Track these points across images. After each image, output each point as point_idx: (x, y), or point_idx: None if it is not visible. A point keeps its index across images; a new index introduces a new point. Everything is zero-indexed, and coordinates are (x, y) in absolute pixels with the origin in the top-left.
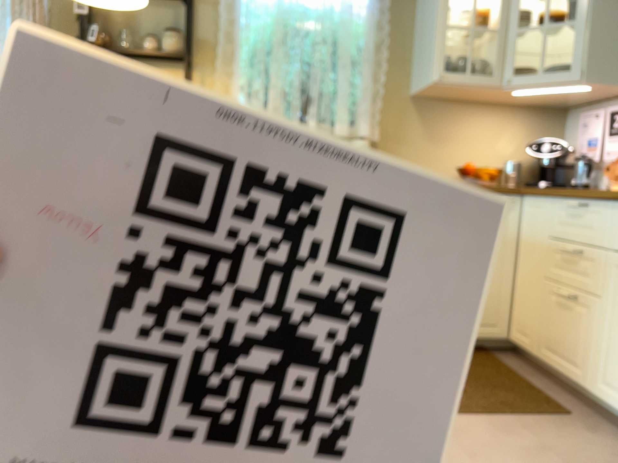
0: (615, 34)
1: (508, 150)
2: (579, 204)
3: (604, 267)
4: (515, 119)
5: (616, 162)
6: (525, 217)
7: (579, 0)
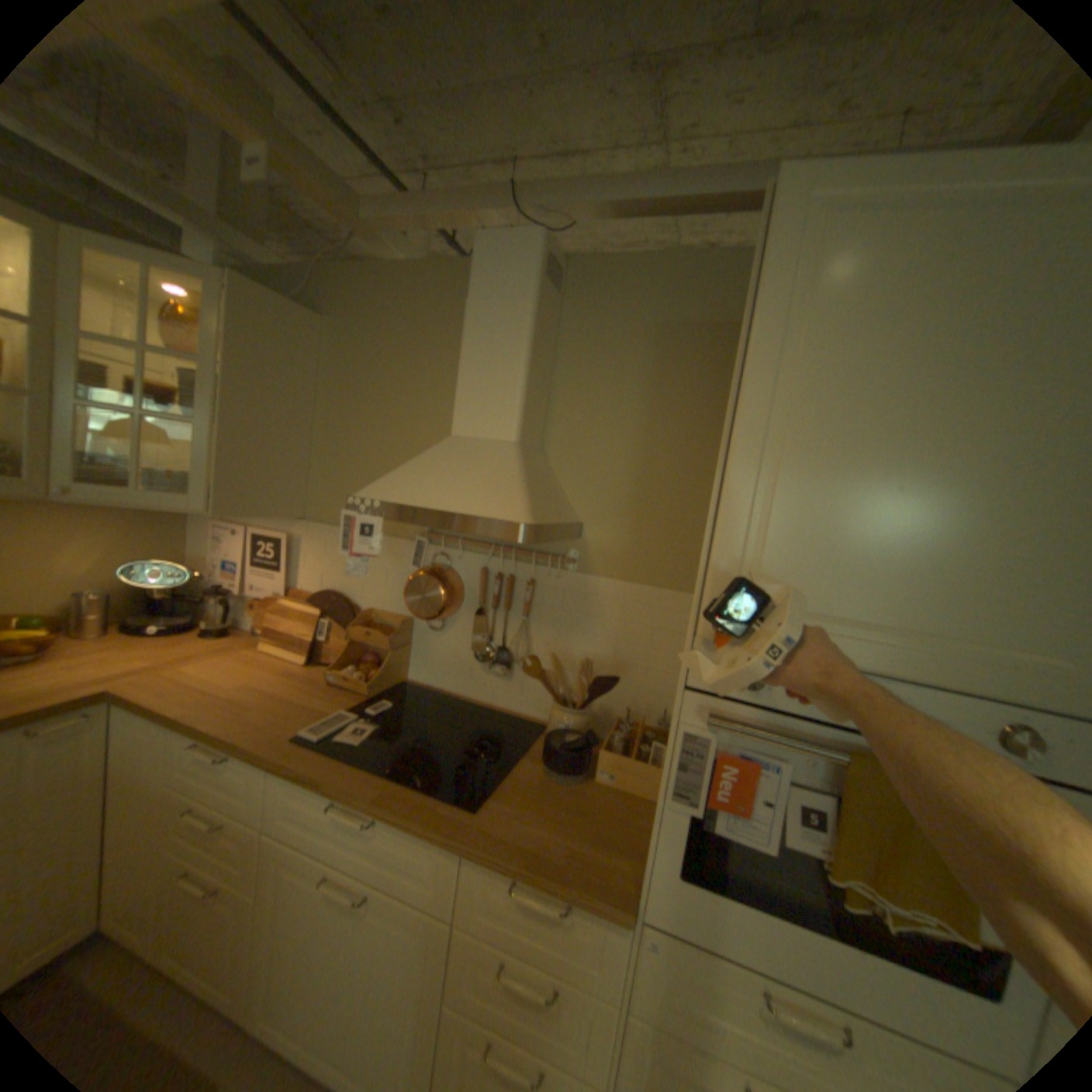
0: (252, 451)
1: (79, 570)
2: (211, 760)
3: (255, 855)
4: (90, 519)
5: (259, 597)
6: (115, 738)
7: (194, 385)
